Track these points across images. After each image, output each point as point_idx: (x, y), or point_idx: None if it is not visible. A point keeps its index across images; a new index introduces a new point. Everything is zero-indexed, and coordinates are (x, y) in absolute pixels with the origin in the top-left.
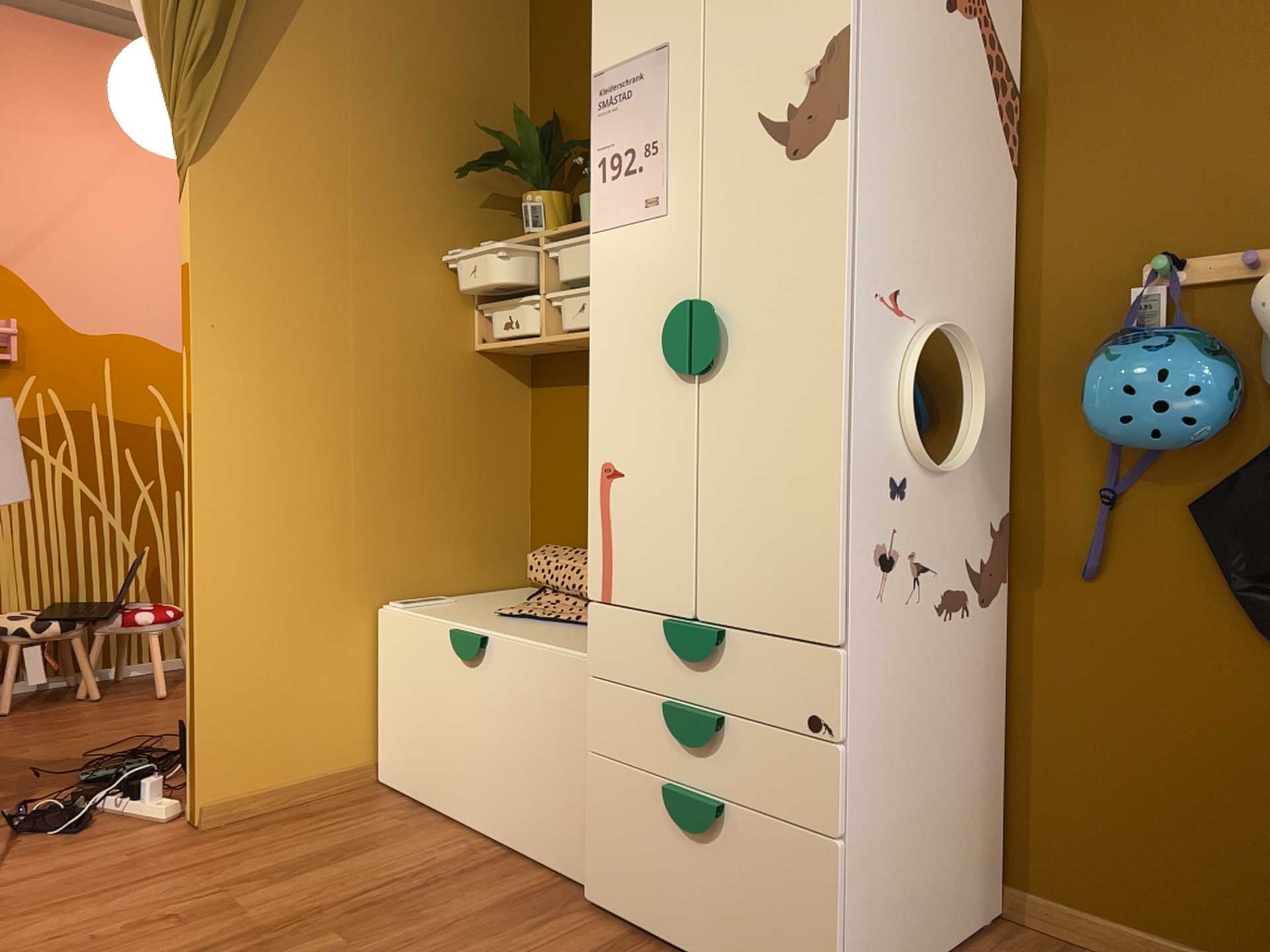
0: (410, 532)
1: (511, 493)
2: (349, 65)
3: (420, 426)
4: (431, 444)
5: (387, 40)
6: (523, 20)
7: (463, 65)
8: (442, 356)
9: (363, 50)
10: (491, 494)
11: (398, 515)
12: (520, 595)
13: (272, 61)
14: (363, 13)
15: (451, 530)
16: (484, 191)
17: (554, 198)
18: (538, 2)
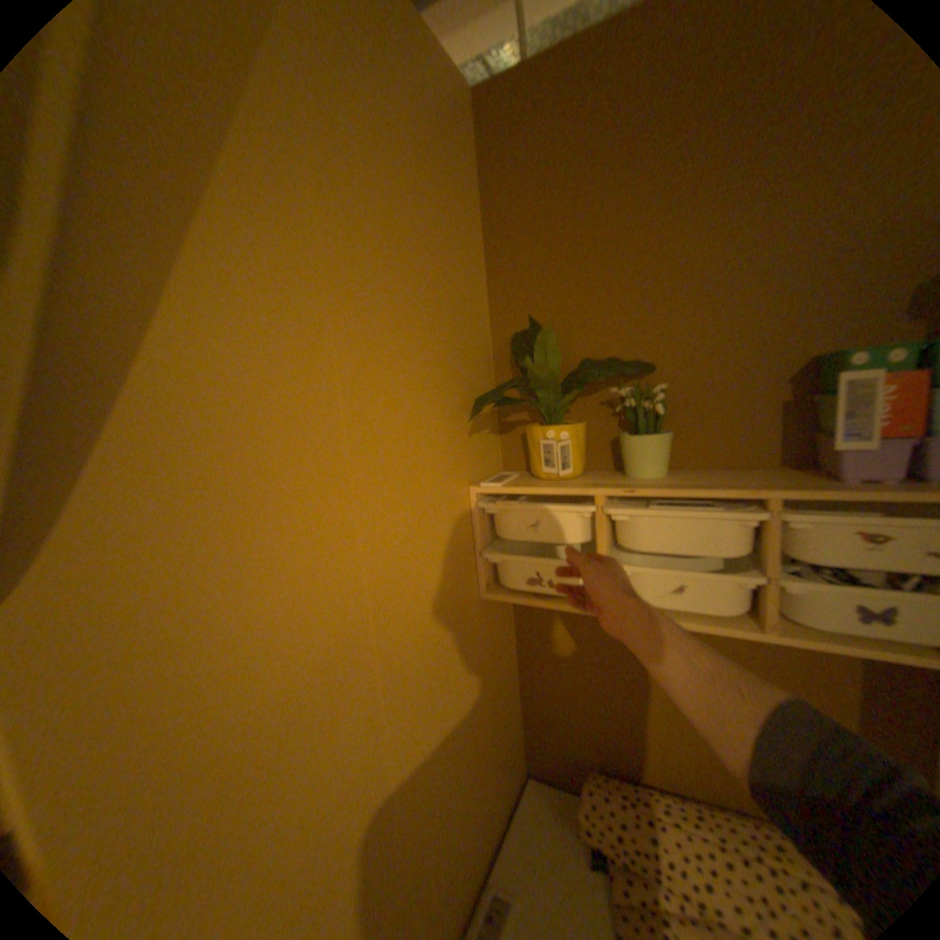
0: (459, 846)
1: (511, 706)
2: (320, 266)
3: (453, 724)
4: (463, 731)
5: (362, 220)
6: (475, 201)
7: (439, 260)
8: (460, 628)
9: (335, 239)
10: (502, 723)
11: (449, 844)
12: (550, 821)
13: (176, 266)
14: (326, 169)
15: (484, 795)
16: (468, 415)
17: (578, 430)
18: (491, 179)
